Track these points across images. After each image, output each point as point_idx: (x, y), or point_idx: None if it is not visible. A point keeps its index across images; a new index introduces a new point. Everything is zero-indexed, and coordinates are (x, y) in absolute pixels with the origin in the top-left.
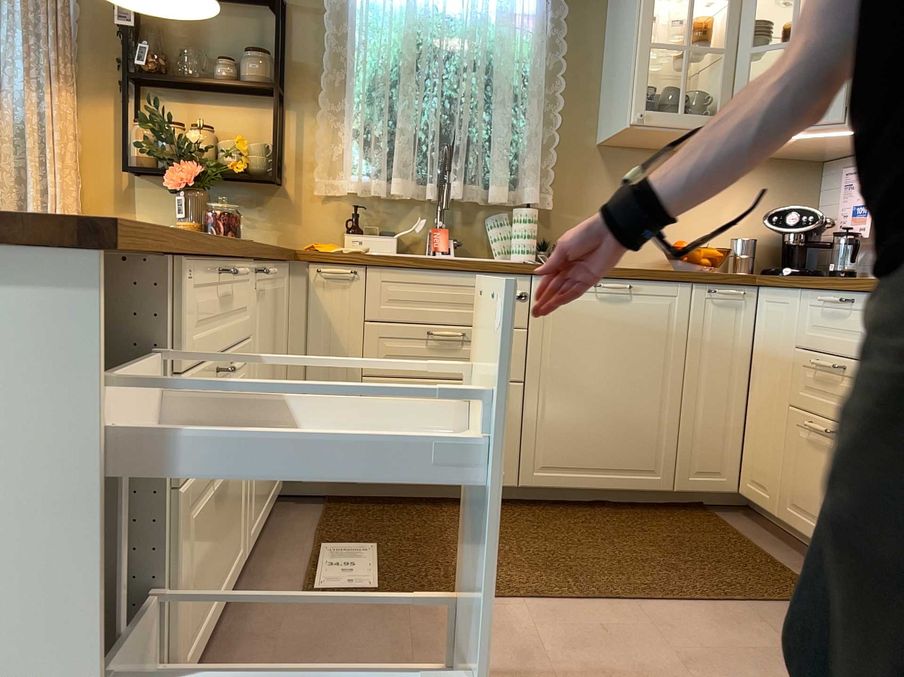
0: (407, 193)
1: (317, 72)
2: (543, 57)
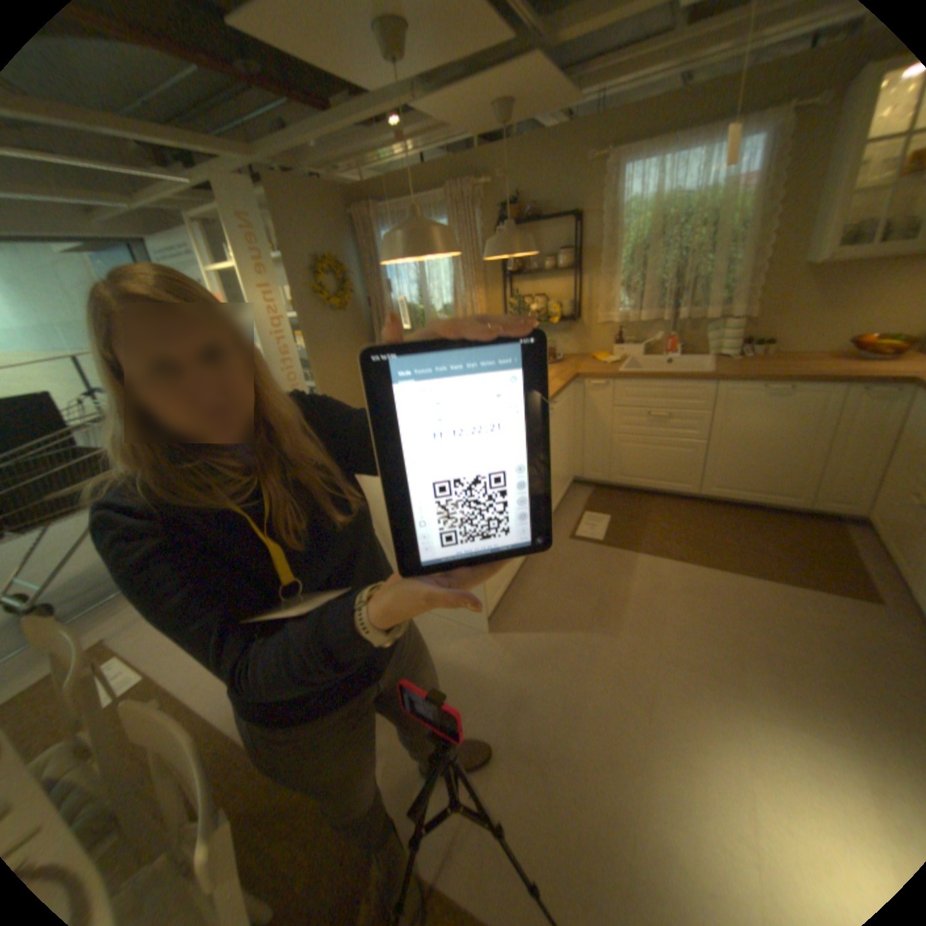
0: (649, 320)
1: (598, 250)
2: (762, 204)
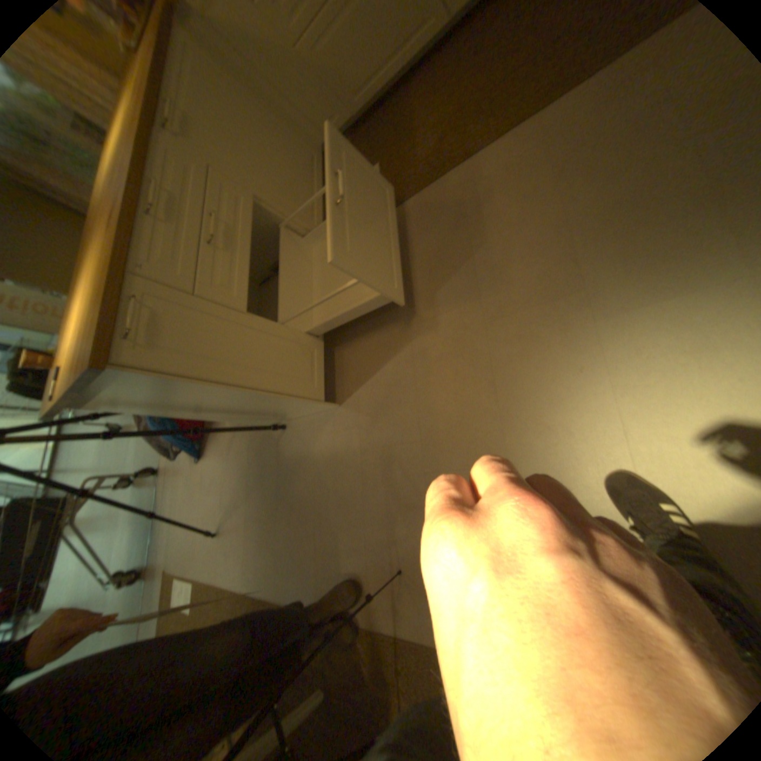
0: None
1: None
2: None
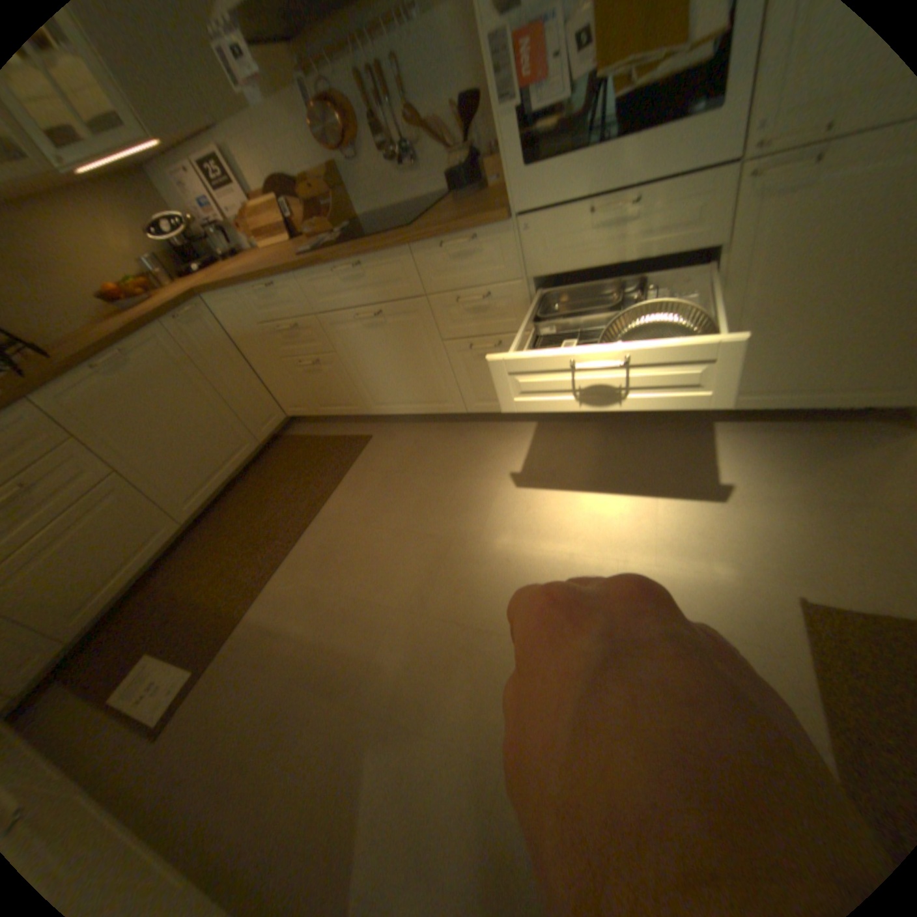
0: None
1: None
2: None
